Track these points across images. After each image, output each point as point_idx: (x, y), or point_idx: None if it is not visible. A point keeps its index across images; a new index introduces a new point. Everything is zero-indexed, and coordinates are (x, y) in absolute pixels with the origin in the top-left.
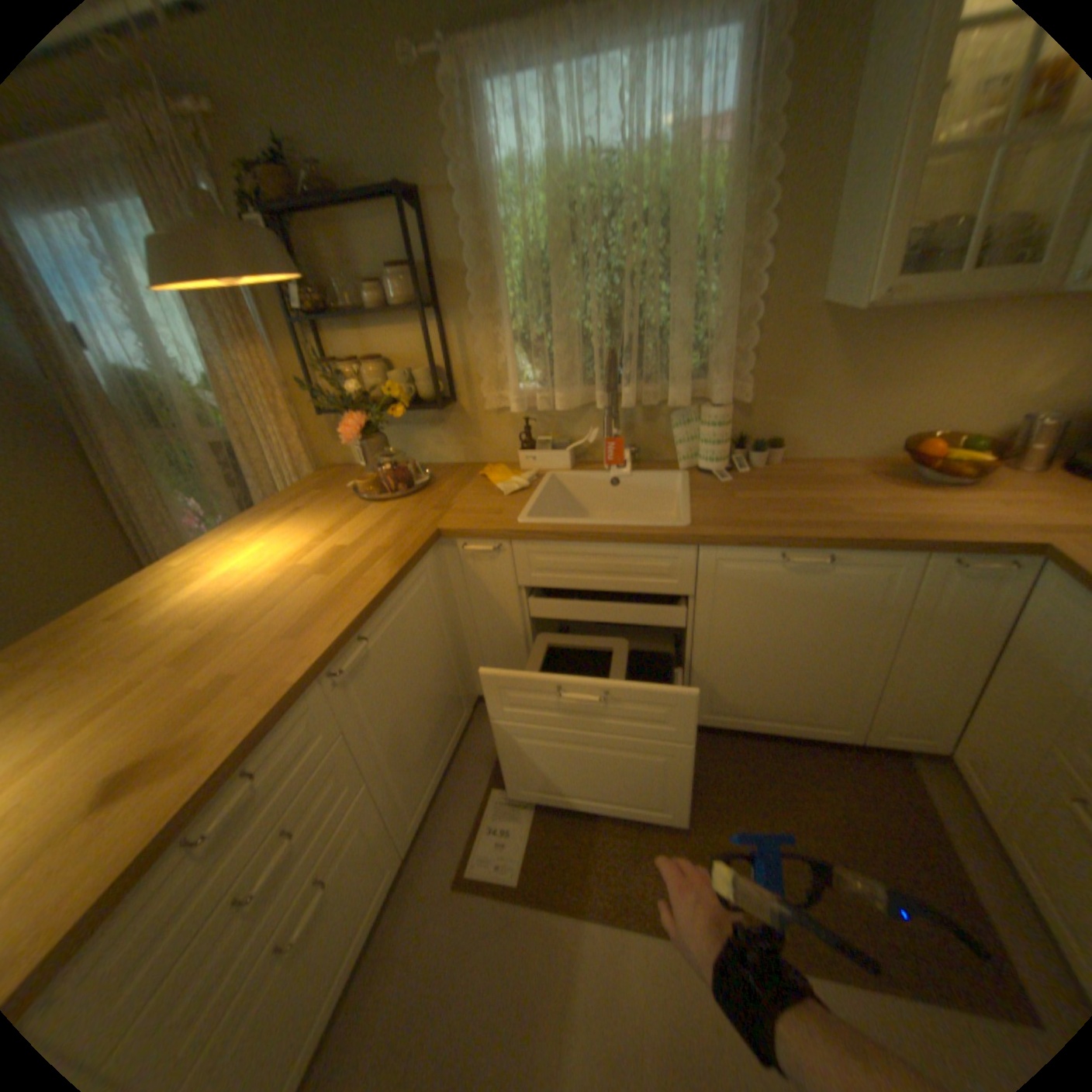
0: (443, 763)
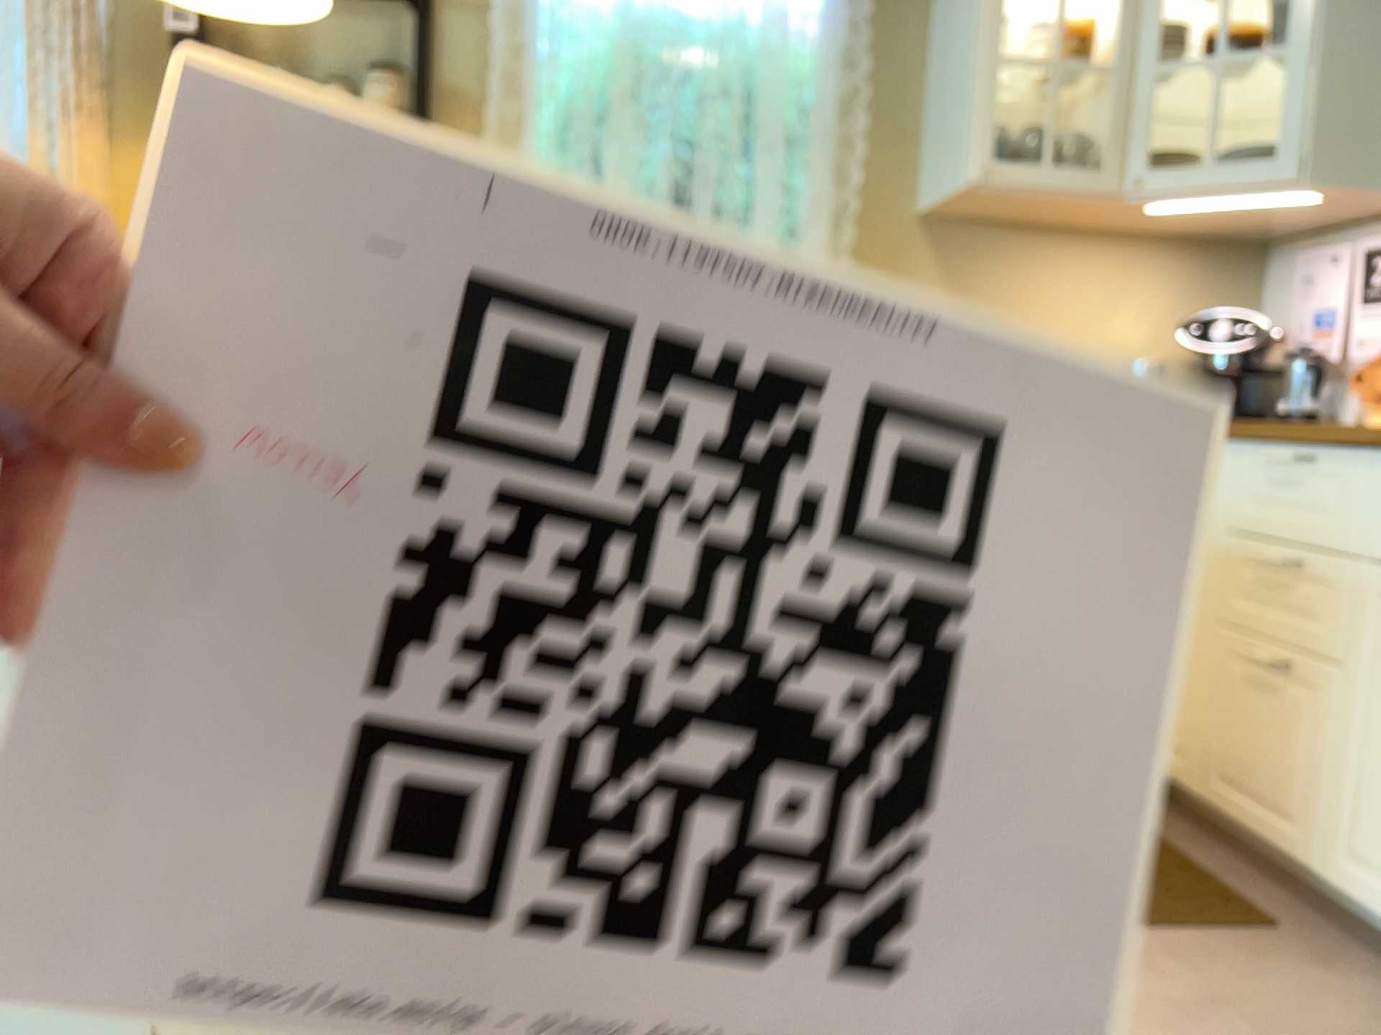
0: None
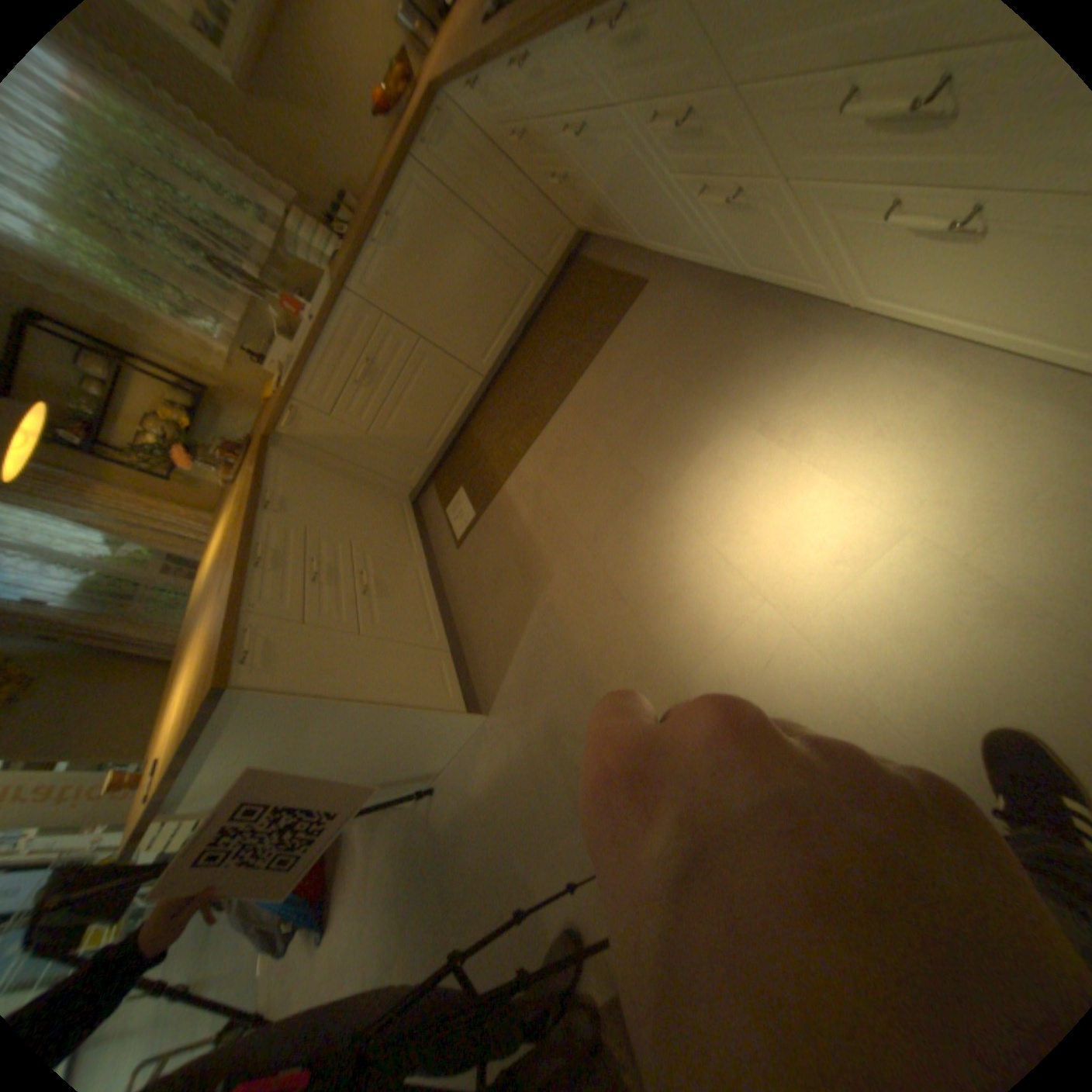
0: (415, 525)
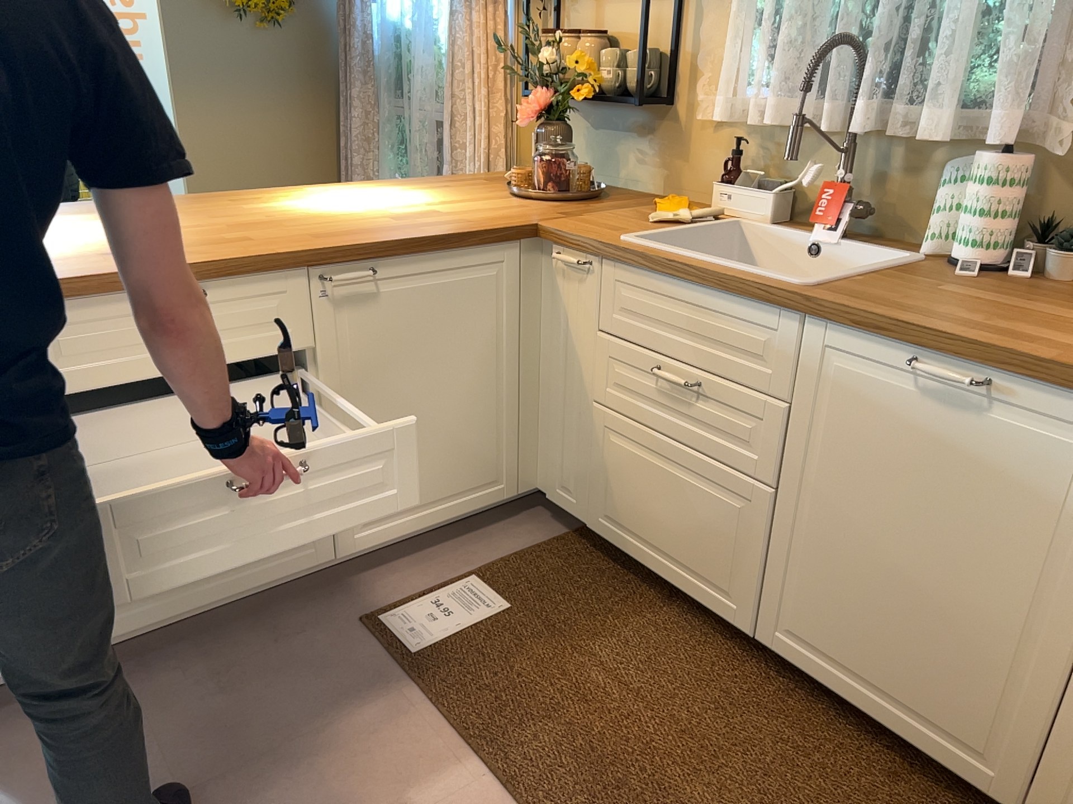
0: (440, 513)
